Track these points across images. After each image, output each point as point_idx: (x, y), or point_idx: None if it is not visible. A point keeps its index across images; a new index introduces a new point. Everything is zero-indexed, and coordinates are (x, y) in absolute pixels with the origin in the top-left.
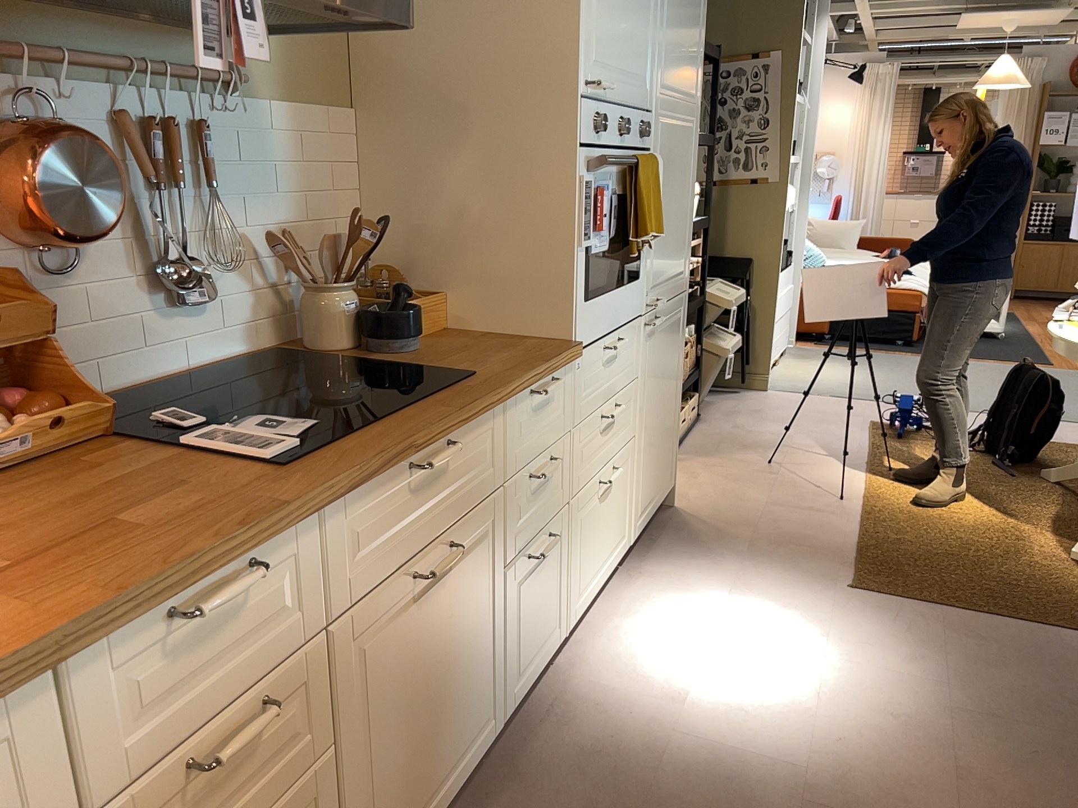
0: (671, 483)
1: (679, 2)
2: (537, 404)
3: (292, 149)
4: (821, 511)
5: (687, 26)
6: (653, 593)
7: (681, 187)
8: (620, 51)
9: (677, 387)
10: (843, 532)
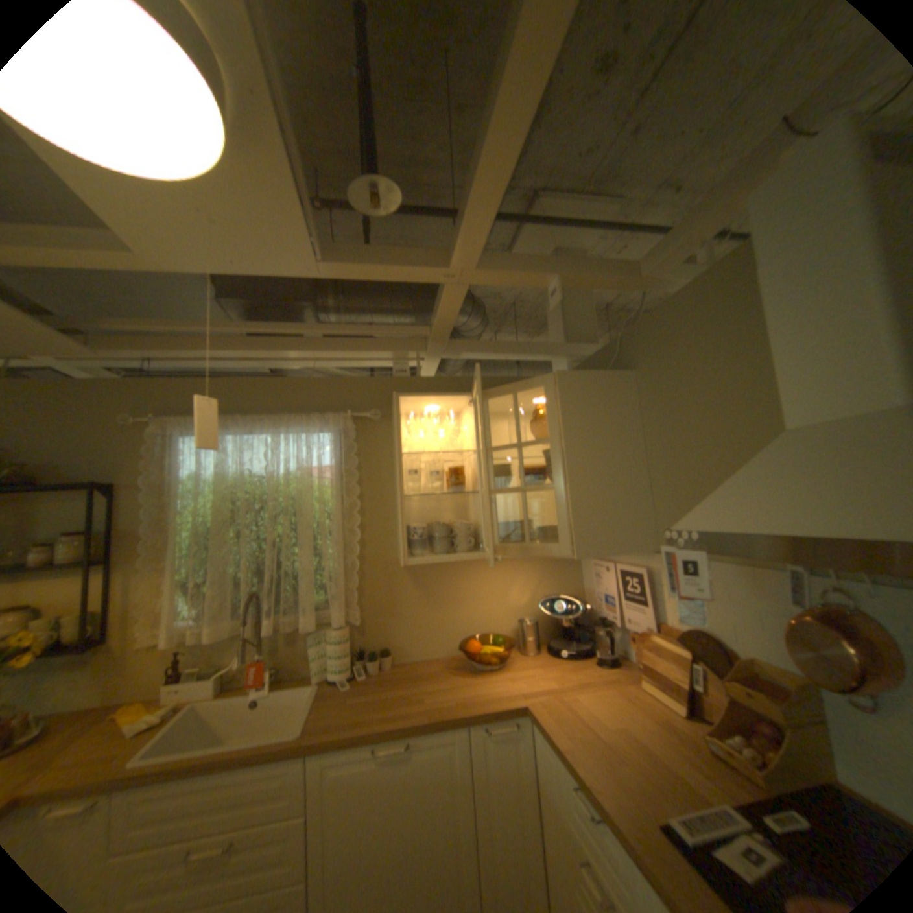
0: None
1: None
2: None
3: None
4: None
5: None
6: None
7: None
8: None
9: None
10: None
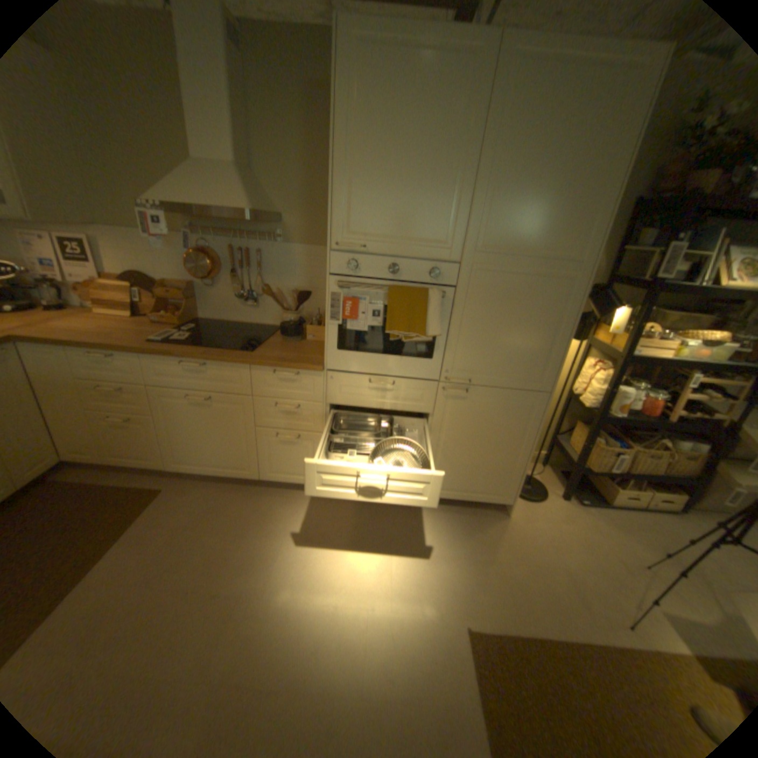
0: (503, 501)
1: (525, 184)
2: (284, 378)
3: (303, 261)
4: (590, 612)
5: (550, 200)
6: (399, 519)
7: (529, 318)
8: (387, 224)
9: (520, 449)
10: (561, 629)
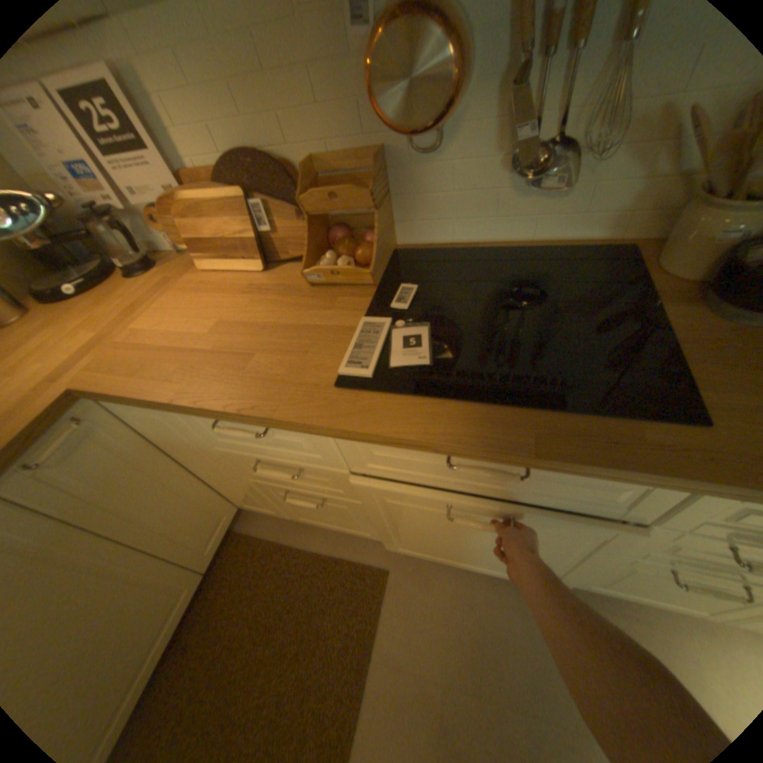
0: None
1: None
2: None
3: None
4: None
5: None
6: None
7: None
8: None
9: None
10: None
